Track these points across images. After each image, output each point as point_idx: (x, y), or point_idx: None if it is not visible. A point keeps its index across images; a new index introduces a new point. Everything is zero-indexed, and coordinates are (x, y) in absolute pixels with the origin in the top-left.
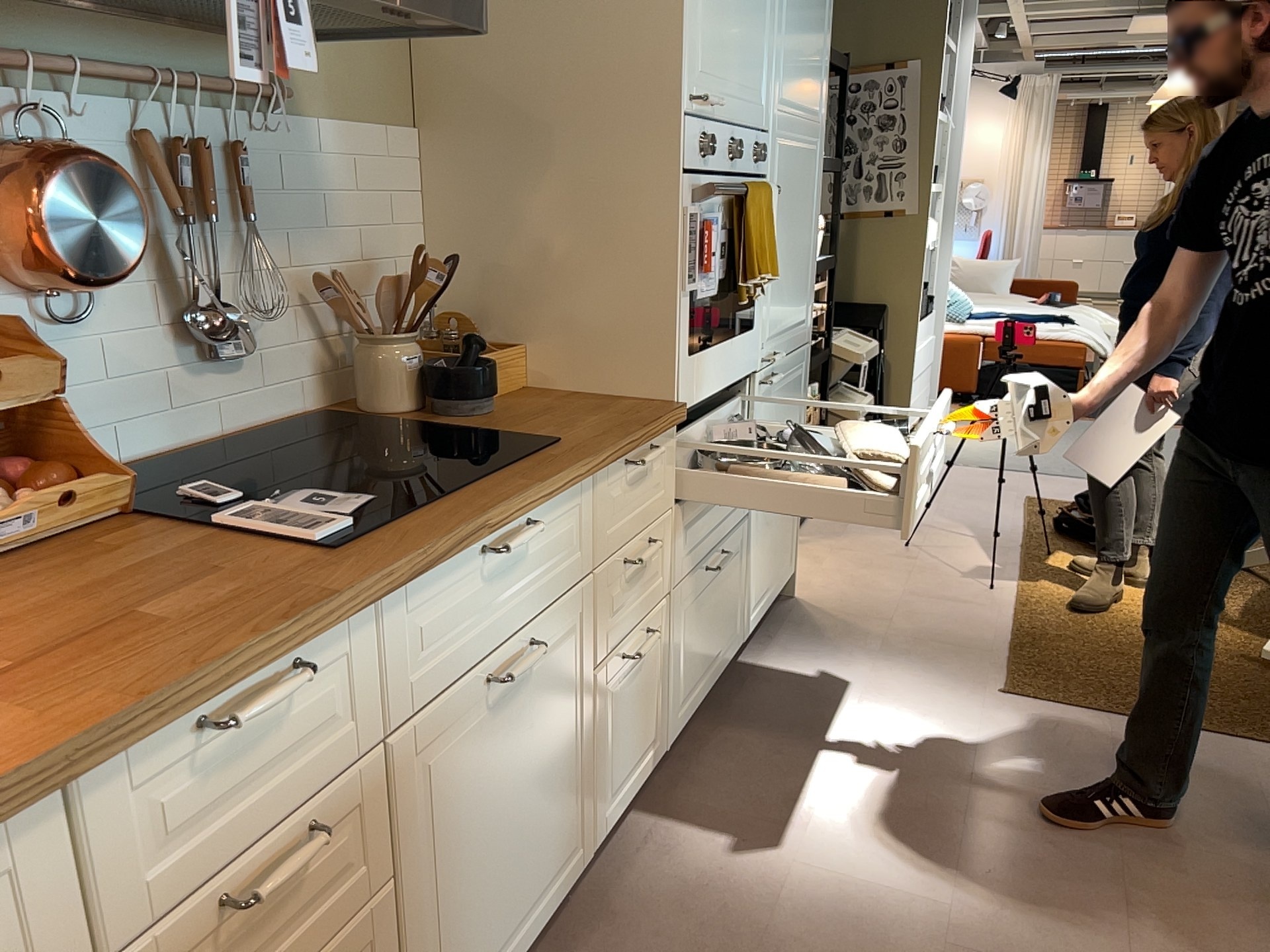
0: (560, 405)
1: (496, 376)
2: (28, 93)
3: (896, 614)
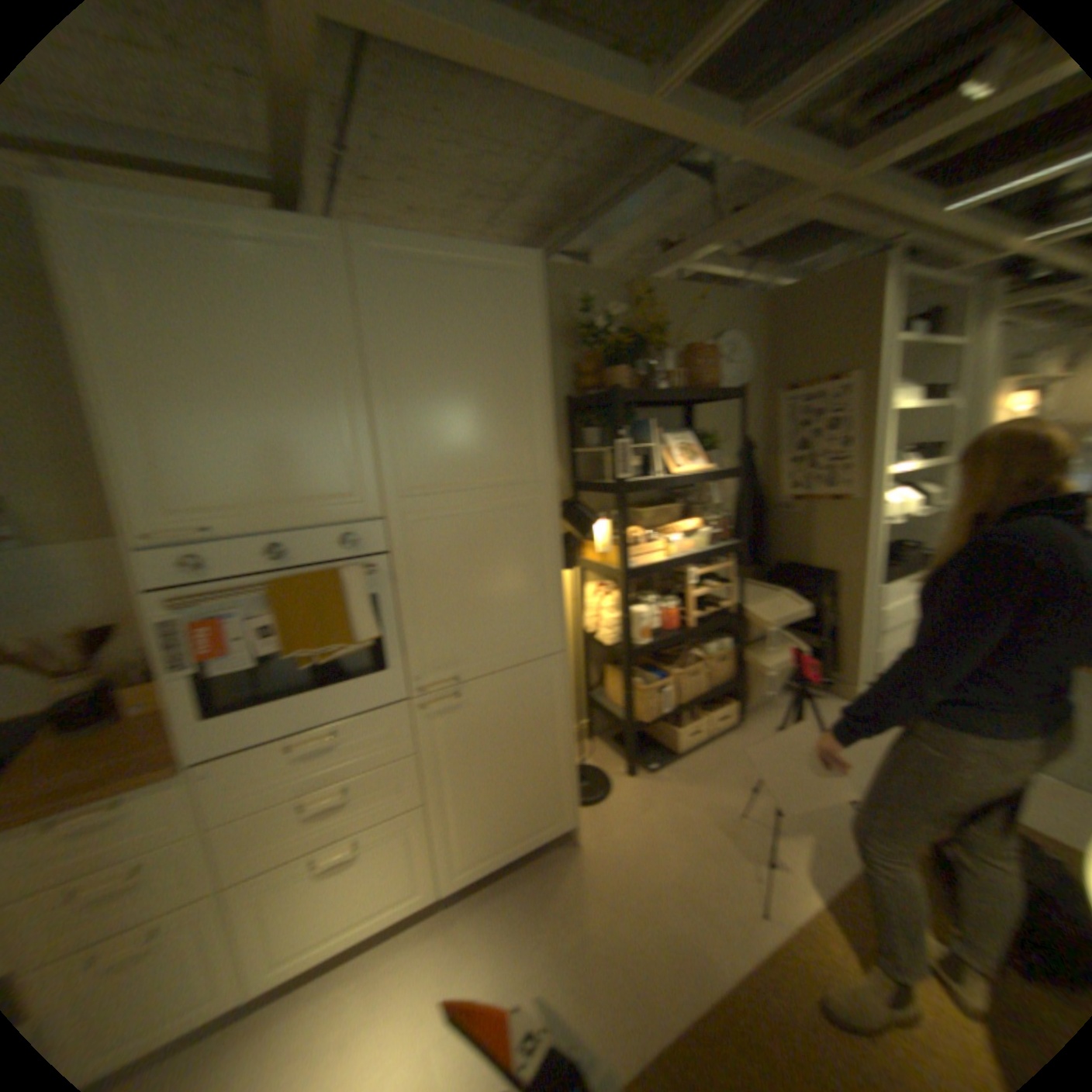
0: (122, 742)
1: (137, 703)
2: None
3: (632, 911)
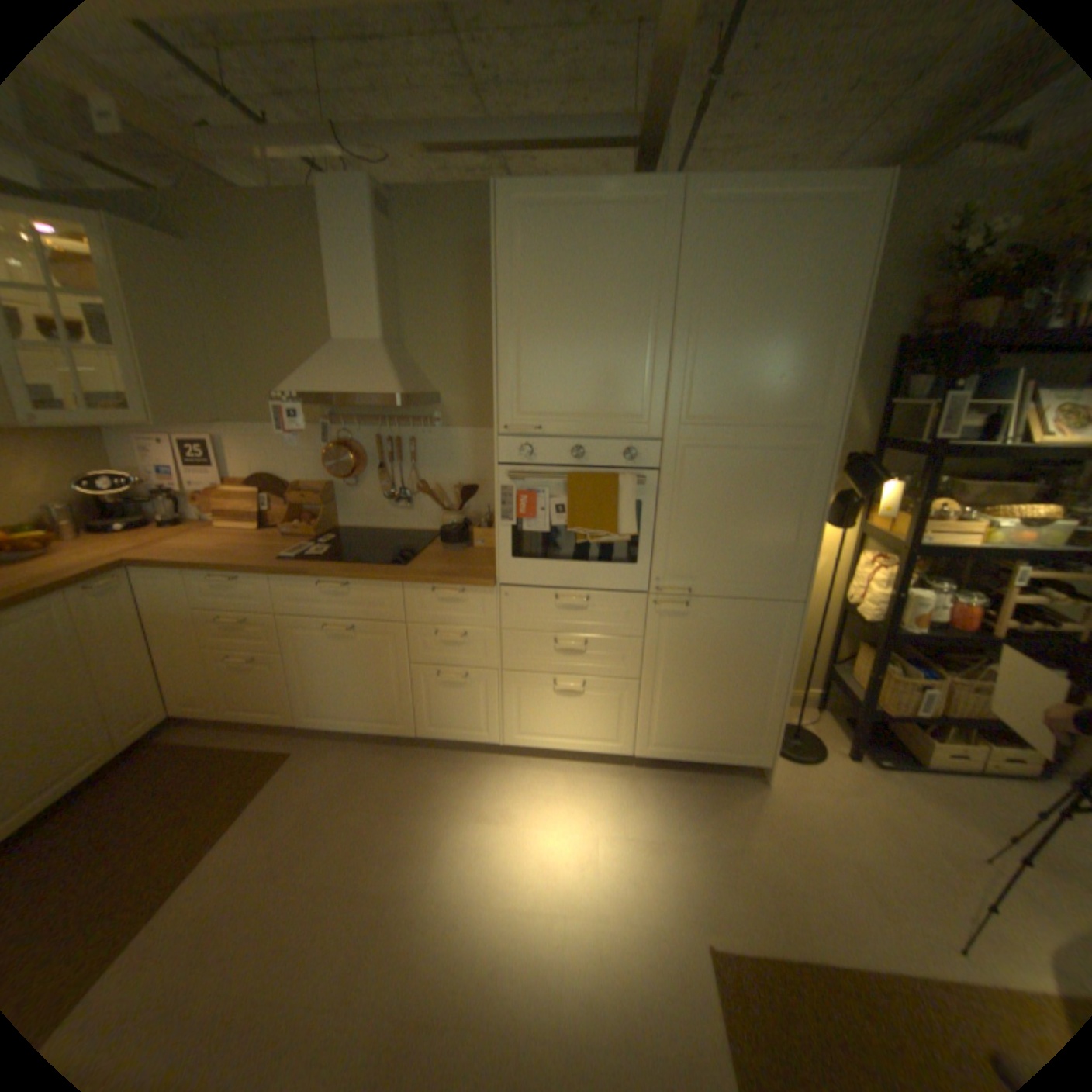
0: (474, 559)
1: (485, 540)
2: (344, 427)
3: (805, 861)
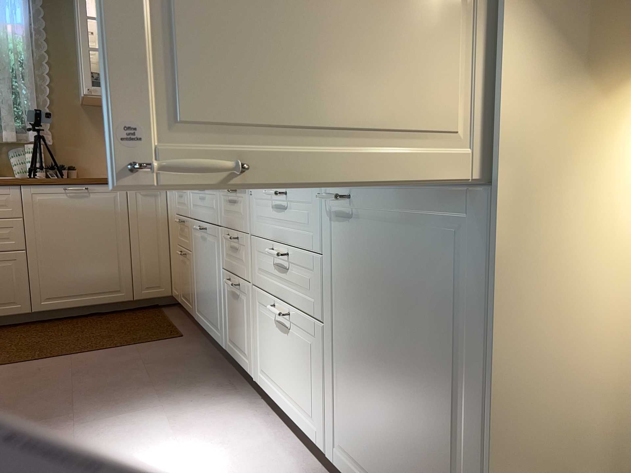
0: None
1: None
2: None
3: None
